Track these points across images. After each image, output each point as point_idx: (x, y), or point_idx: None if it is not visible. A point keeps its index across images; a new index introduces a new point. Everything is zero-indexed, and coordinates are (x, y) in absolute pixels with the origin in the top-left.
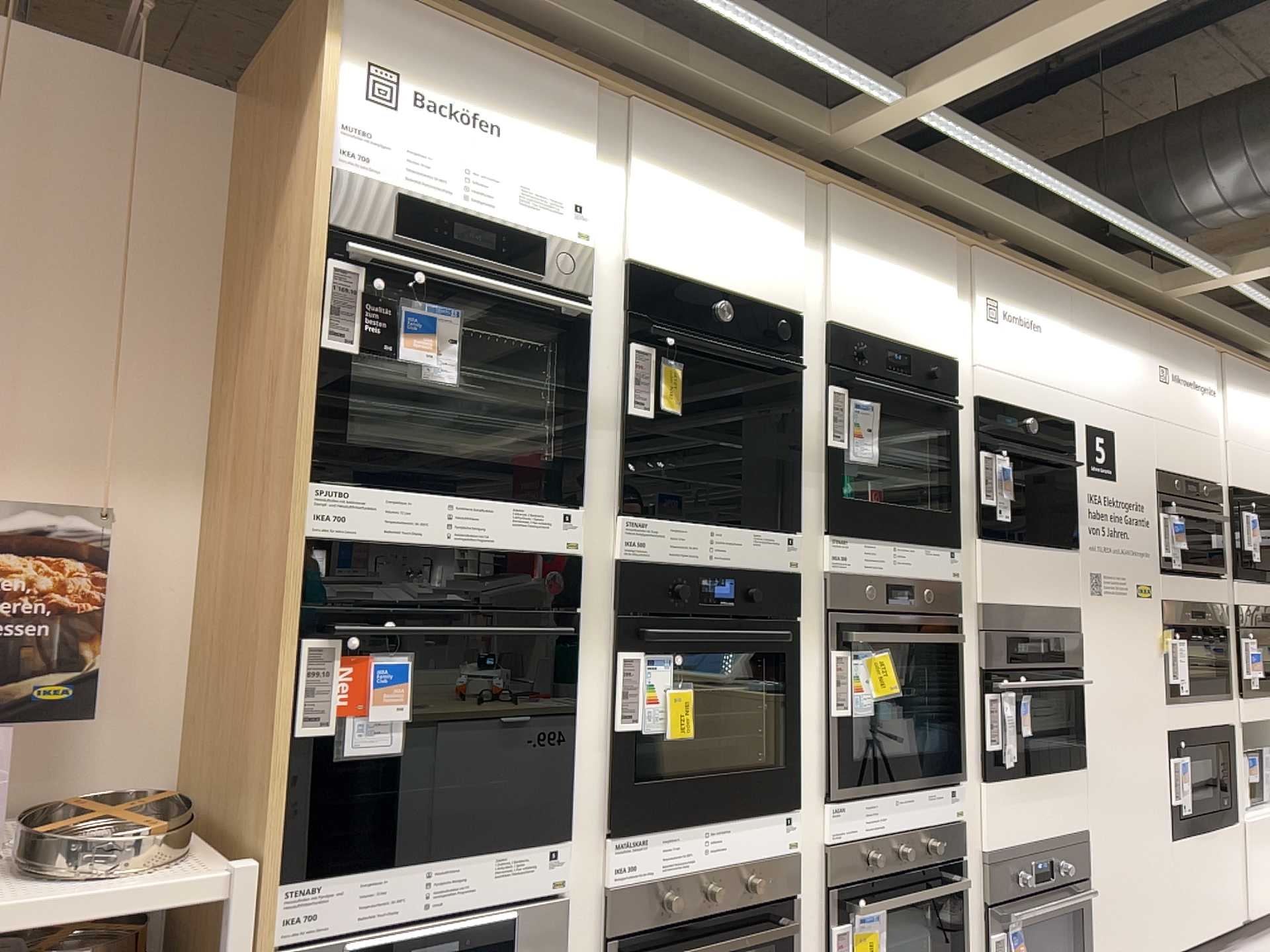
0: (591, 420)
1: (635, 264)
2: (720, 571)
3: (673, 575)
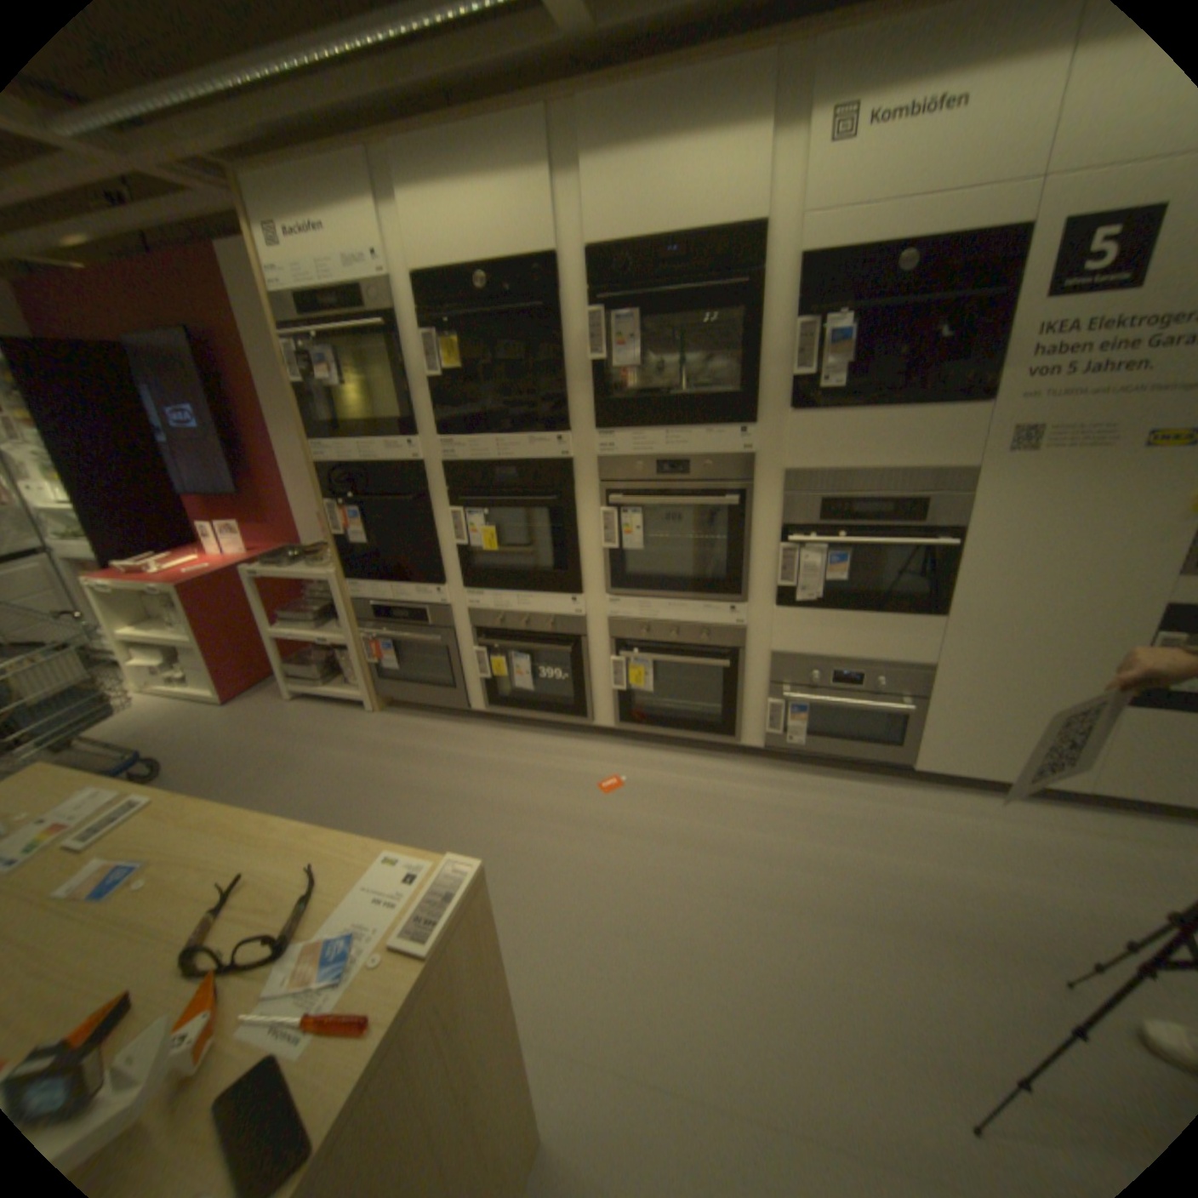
0: (410, 387)
1: (409, 269)
2: (508, 467)
3: (475, 472)
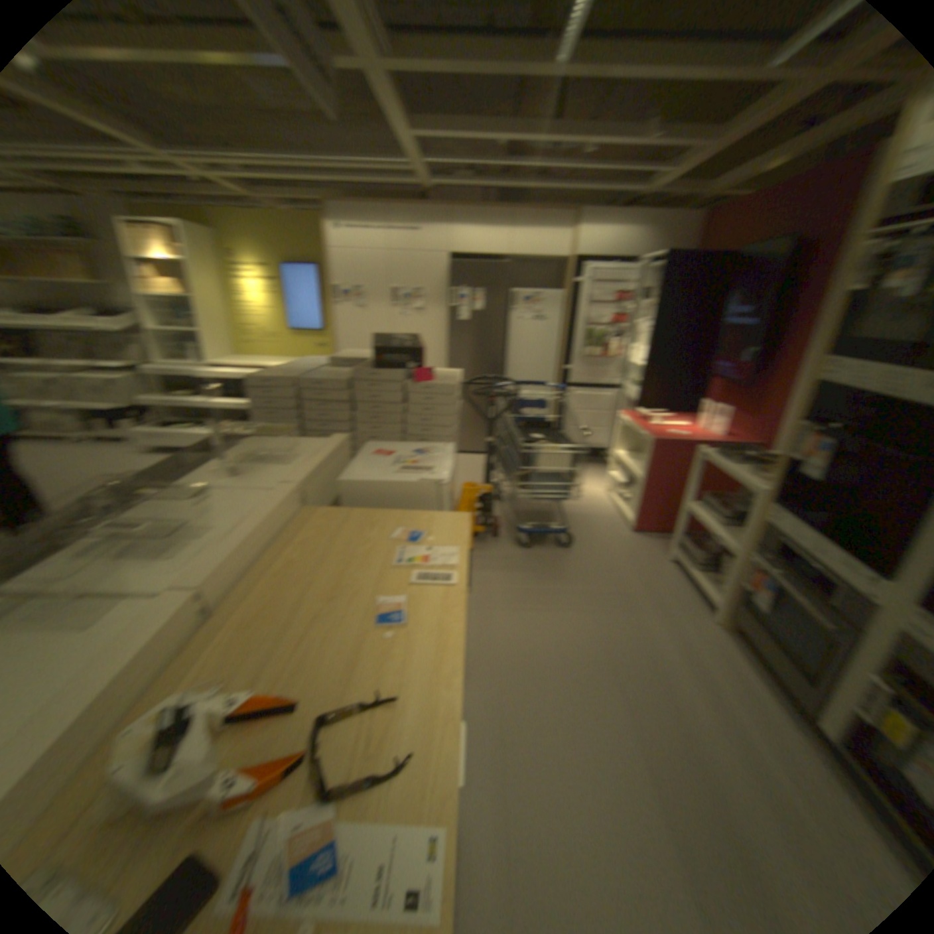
0: None
1: None
2: None
3: None
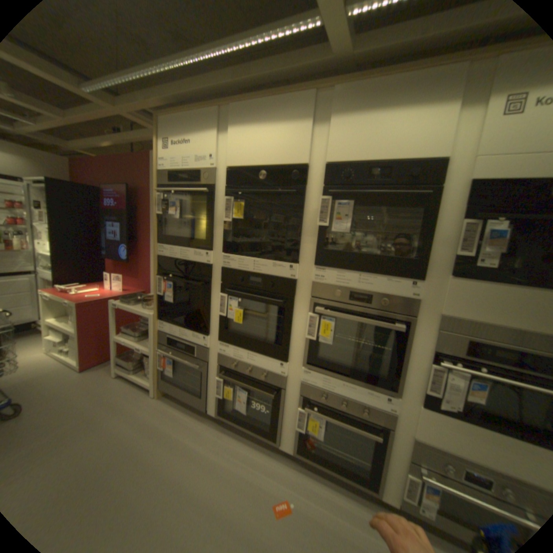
0: (214, 224)
1: (227, 165)
2: (258, 277)
3: (239, 275)
